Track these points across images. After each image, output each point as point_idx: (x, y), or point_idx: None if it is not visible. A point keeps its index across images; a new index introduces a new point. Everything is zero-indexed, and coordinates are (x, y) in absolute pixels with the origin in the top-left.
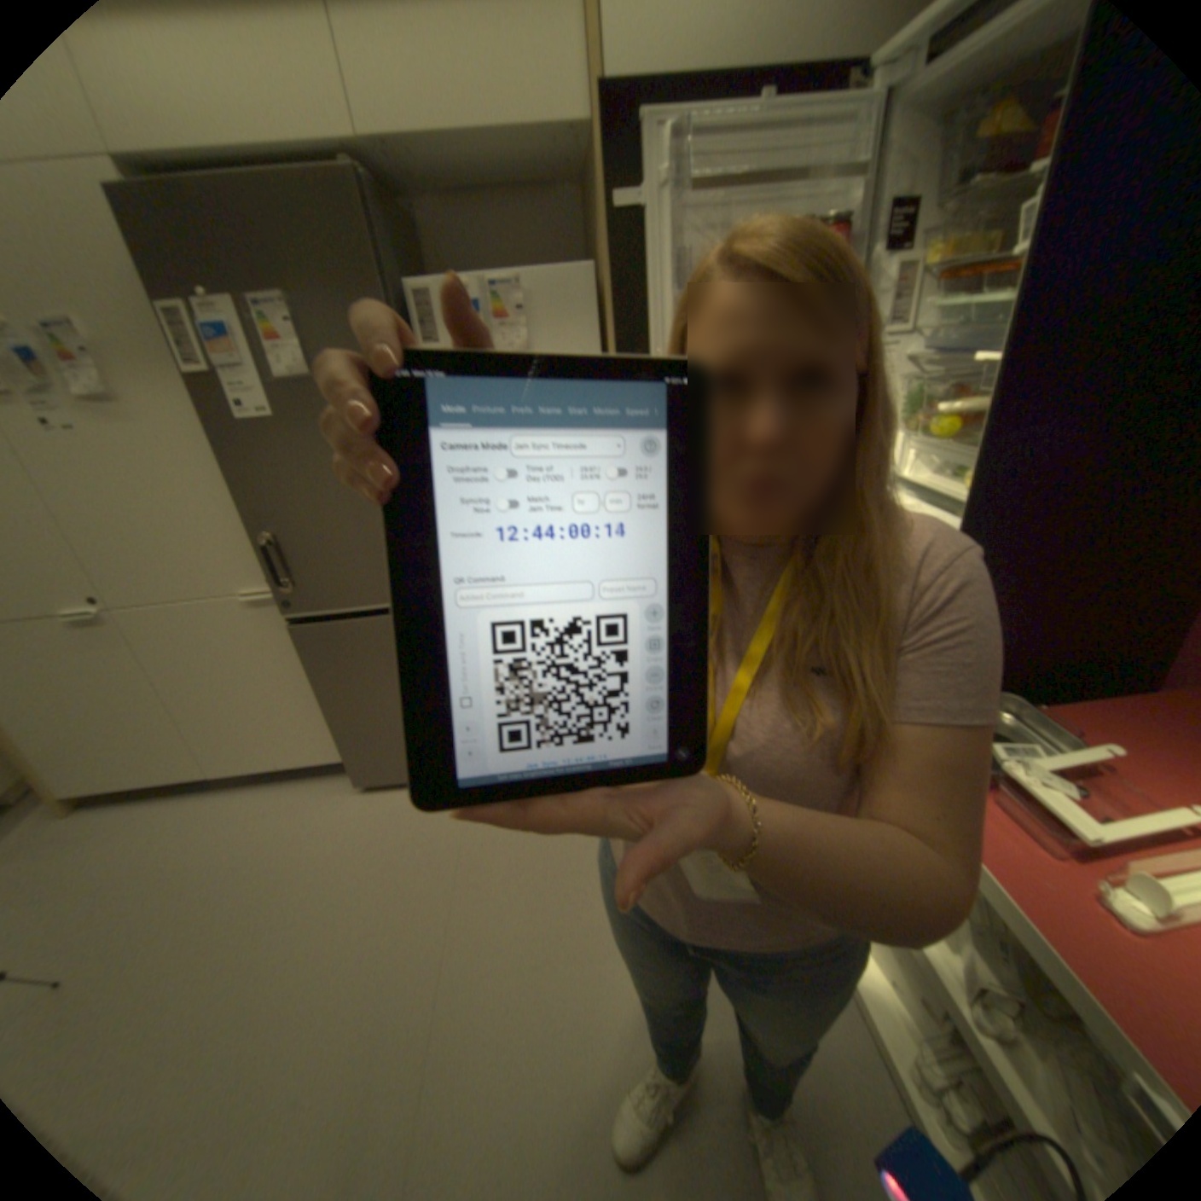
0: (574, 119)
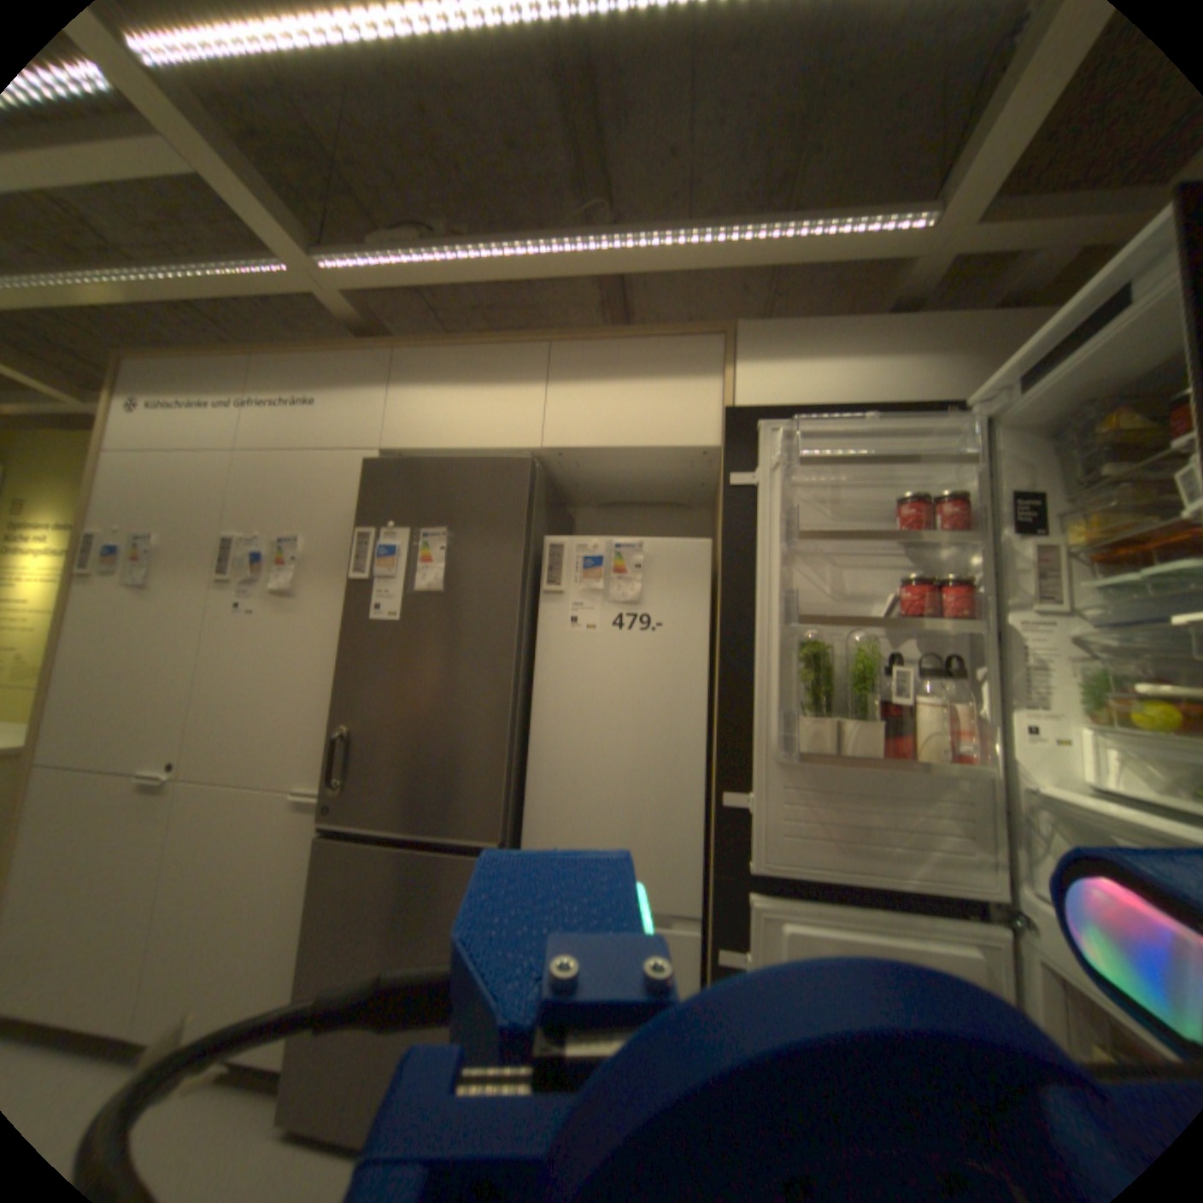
0: (706, 444)
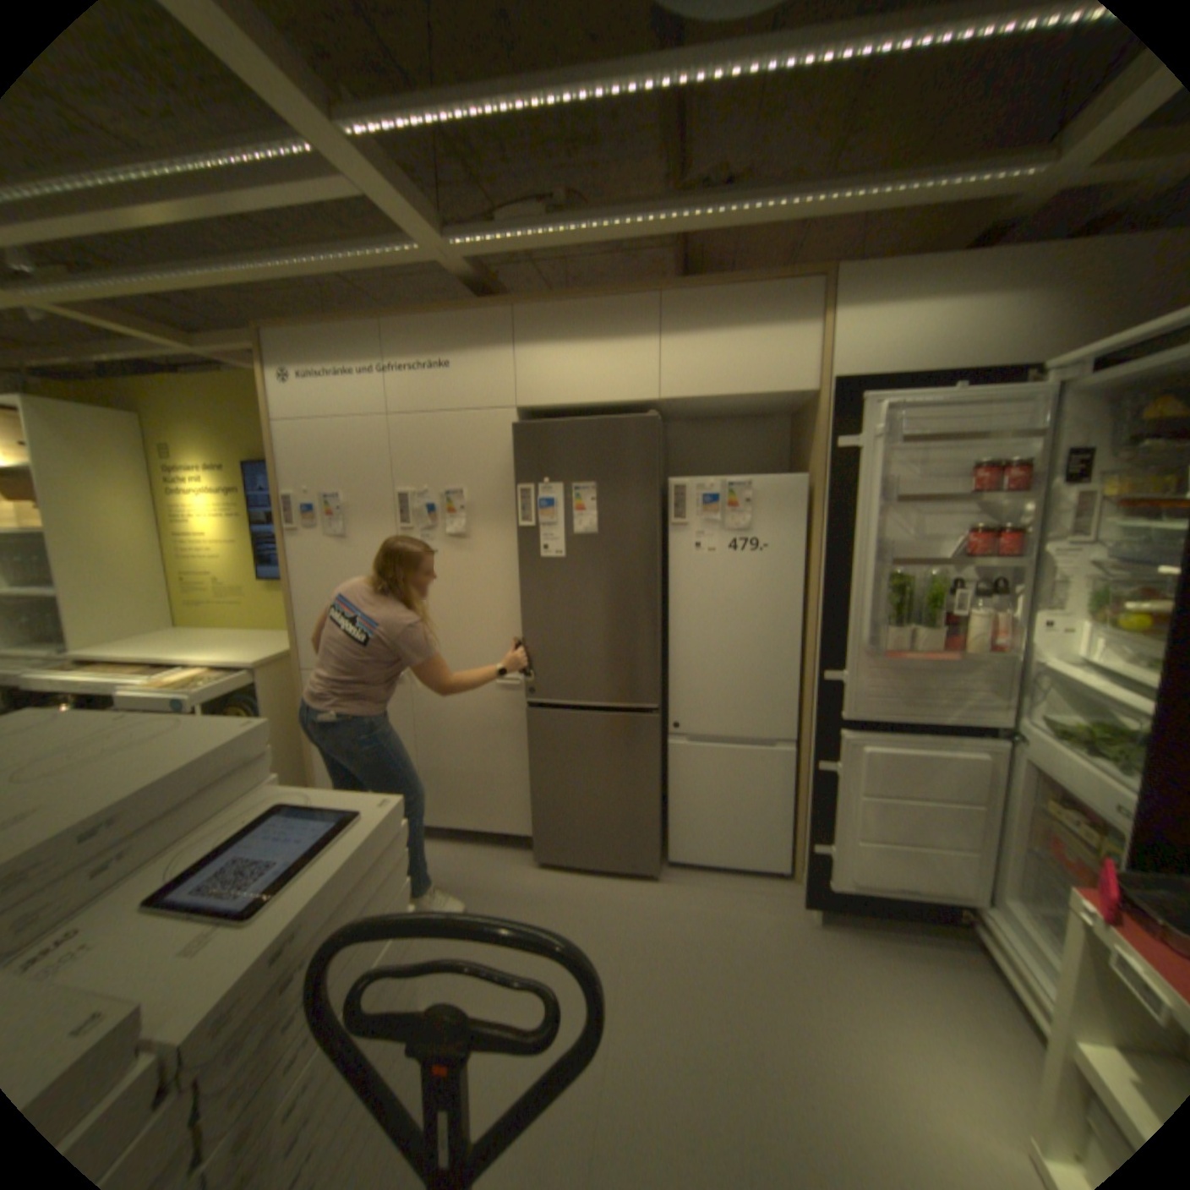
0: (807, 389)
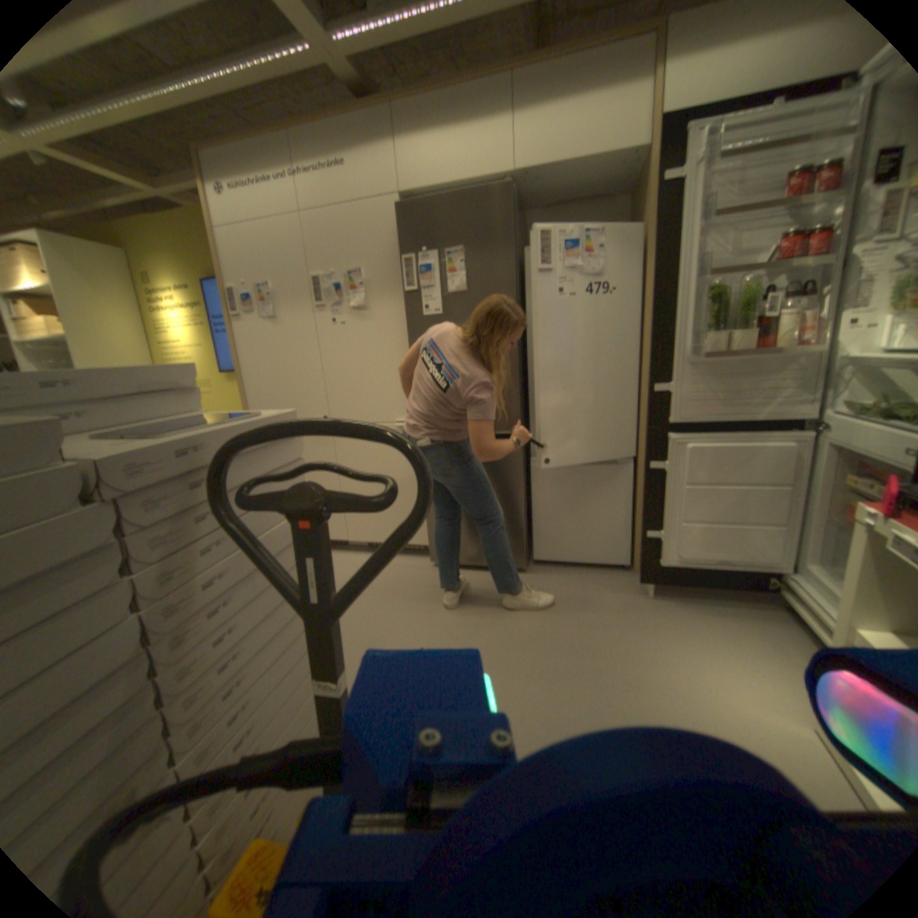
0: (638, 143)
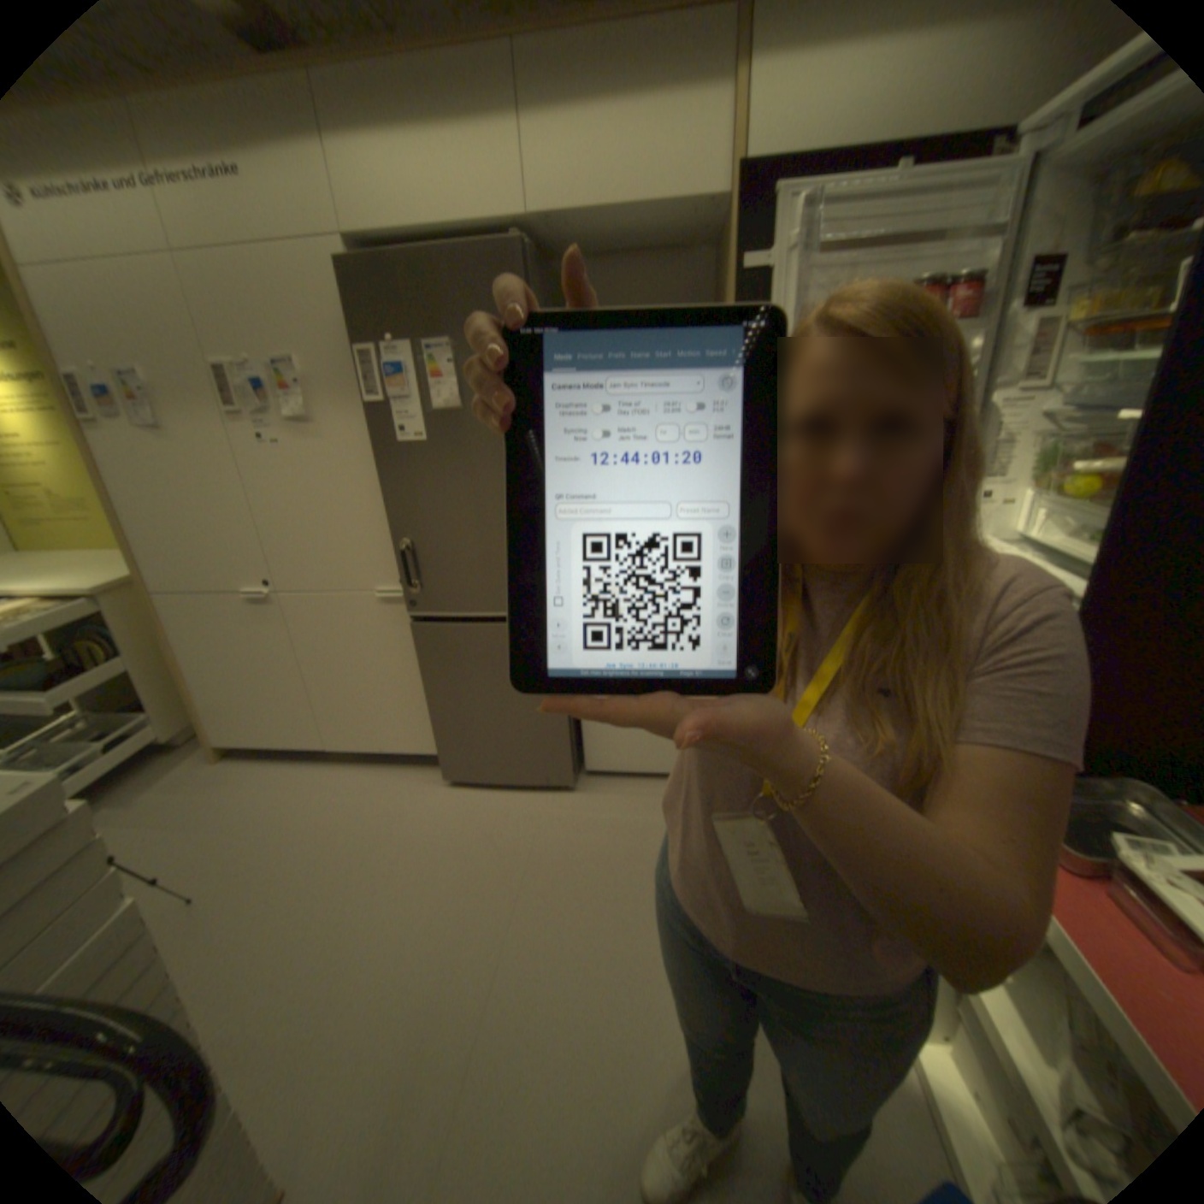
0: (714, 190)
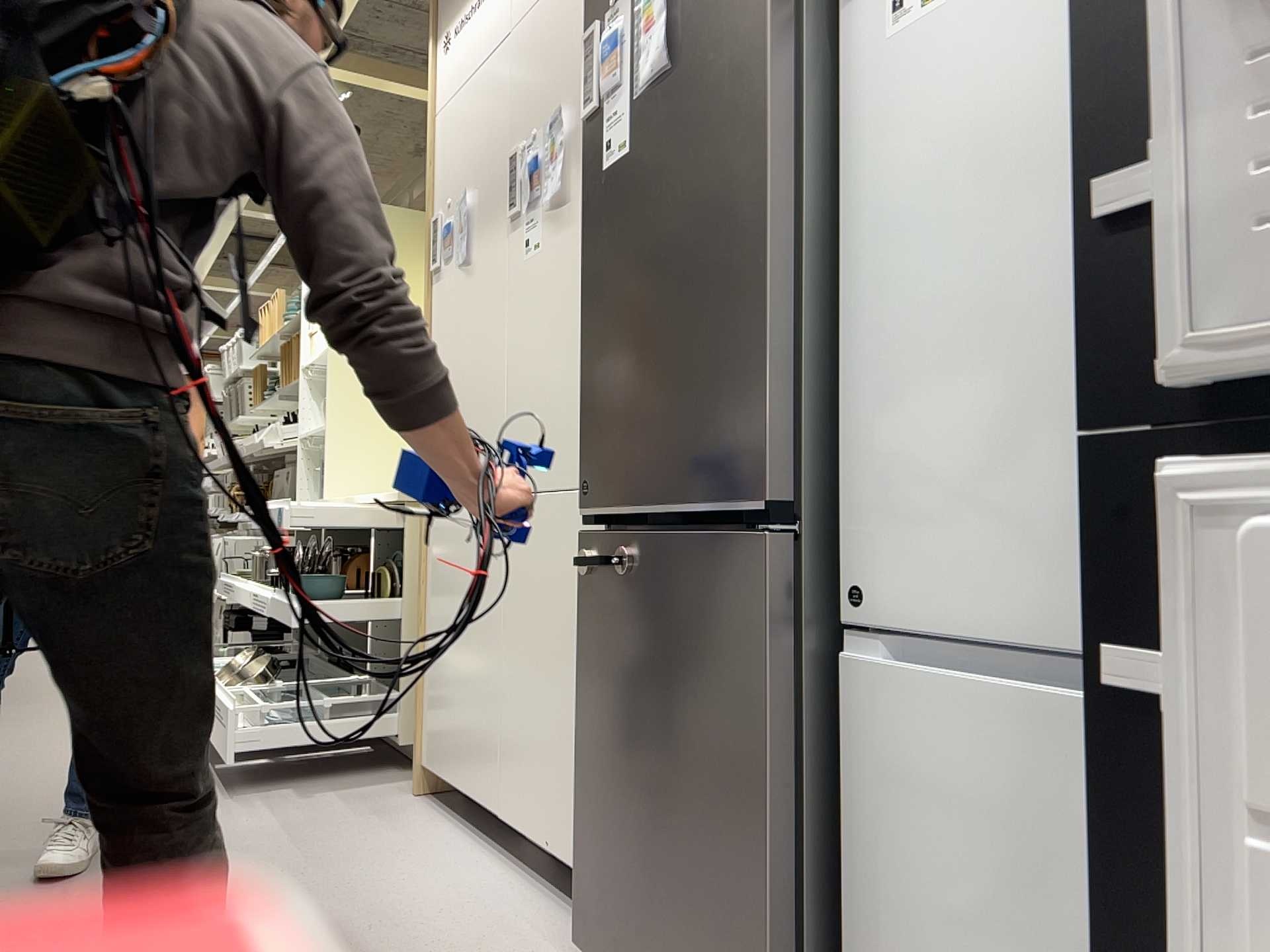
0: None
